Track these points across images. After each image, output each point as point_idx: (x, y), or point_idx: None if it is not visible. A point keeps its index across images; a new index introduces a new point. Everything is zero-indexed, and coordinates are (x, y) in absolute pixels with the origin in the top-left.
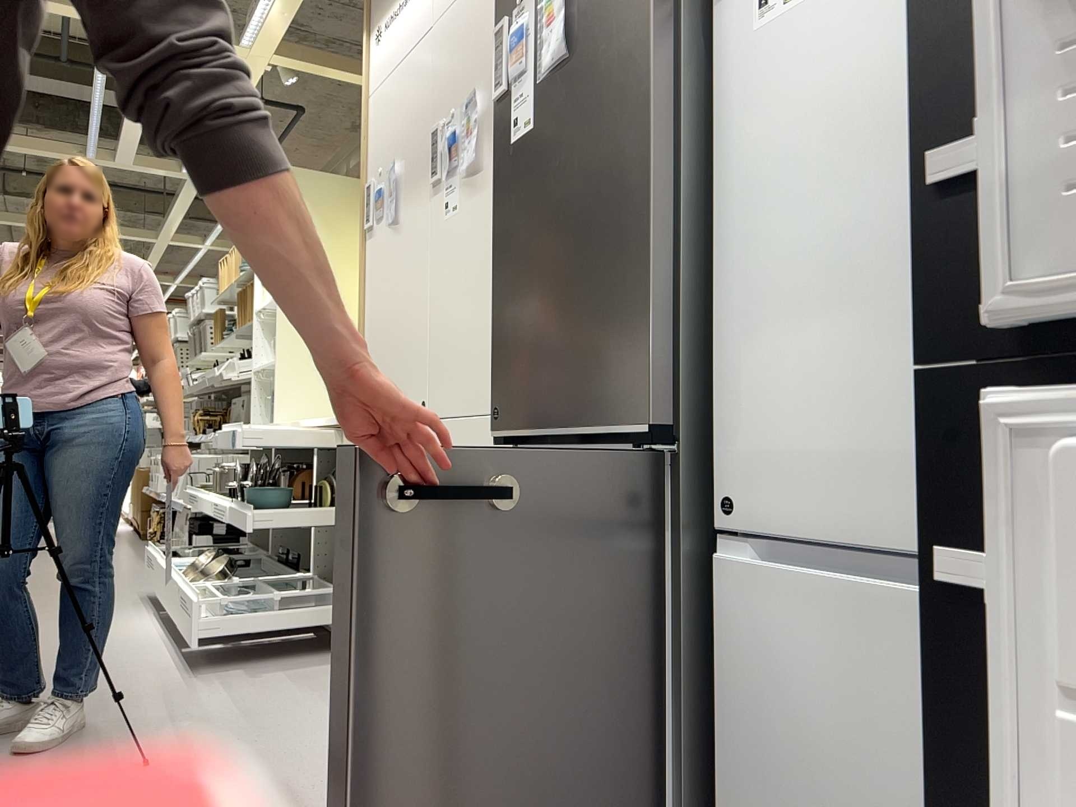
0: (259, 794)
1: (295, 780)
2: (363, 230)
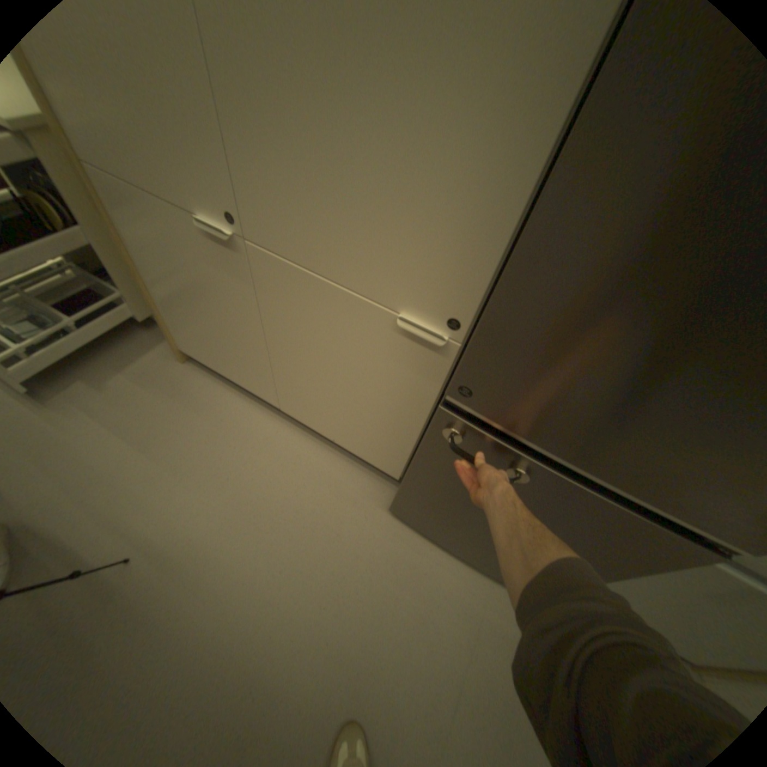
0: (240, 549)
1: (249, 521)
2: None
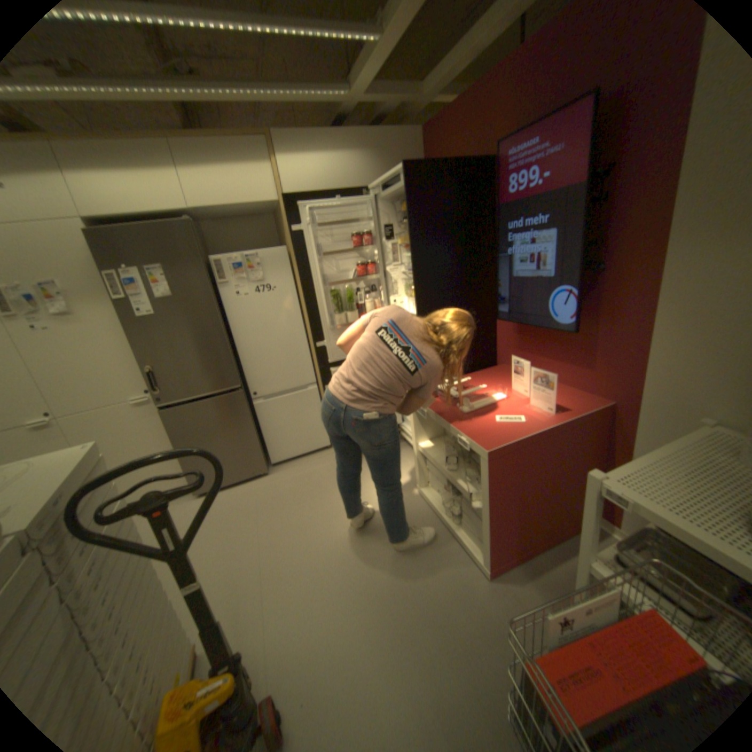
0: None
1: None
2: None
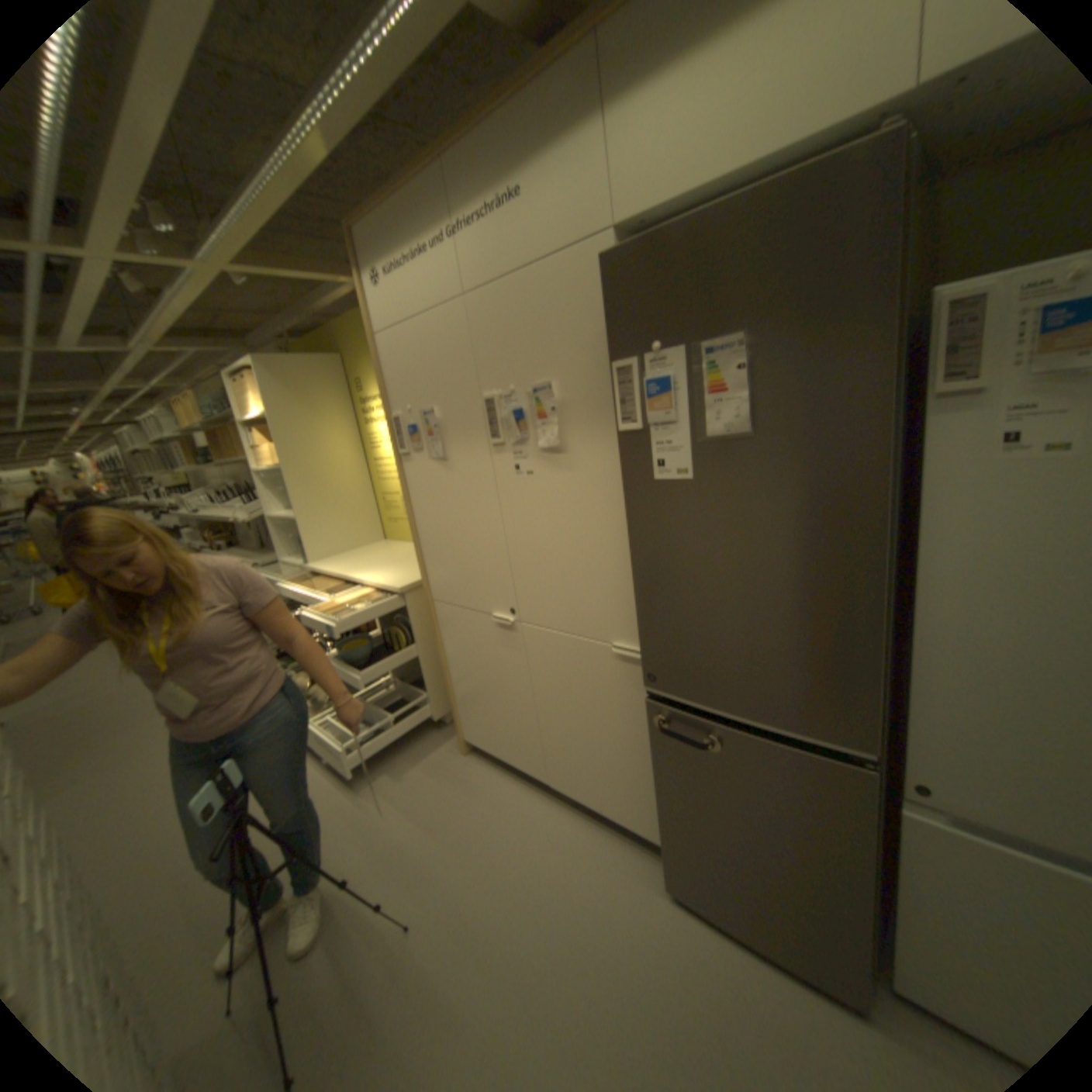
0: (507, 929)
1: (517, 900)
2: (397, 453)
